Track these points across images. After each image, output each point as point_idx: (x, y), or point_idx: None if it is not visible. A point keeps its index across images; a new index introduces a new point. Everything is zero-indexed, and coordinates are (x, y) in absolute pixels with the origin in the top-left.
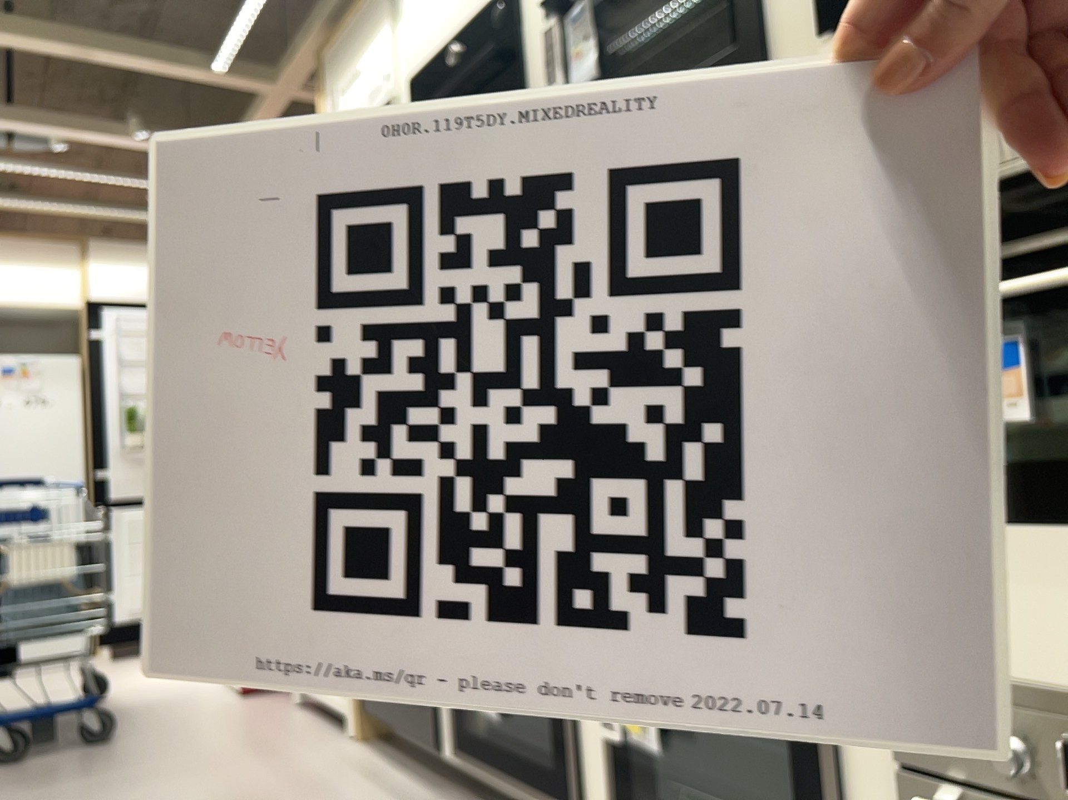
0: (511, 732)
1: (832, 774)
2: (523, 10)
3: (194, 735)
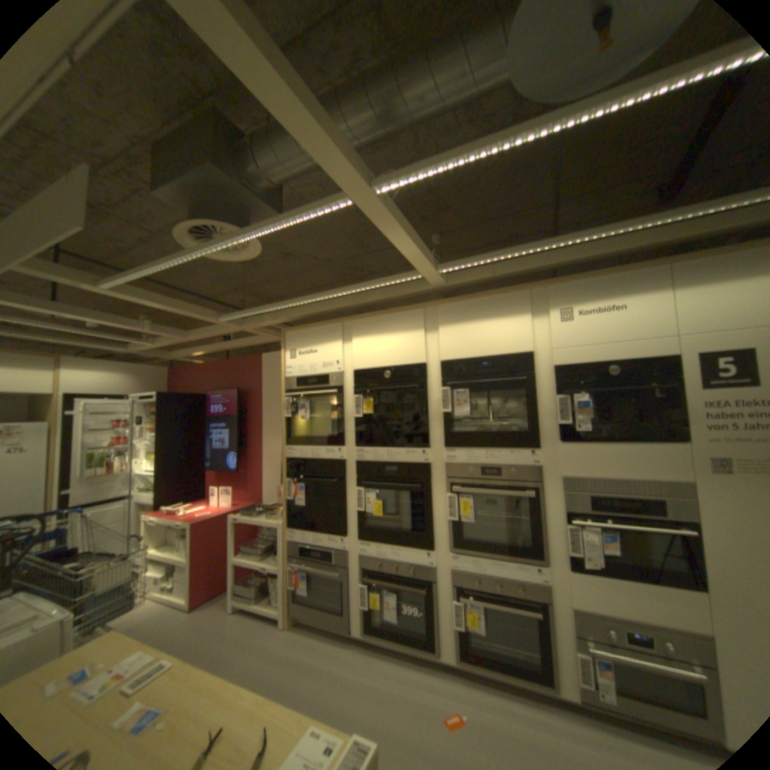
0: (399, 628)
1: (552, 641)
2: (428, 376)
3: (190, 648)
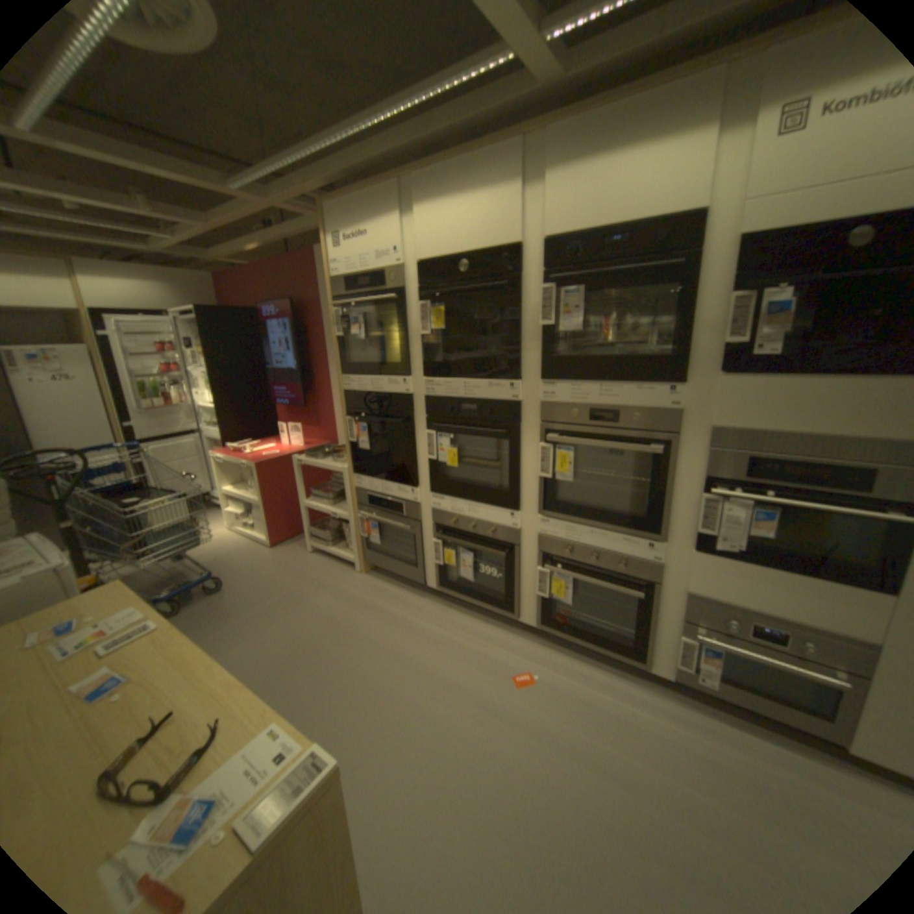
0: (476, 585)
1: (653, 620)
2: (523, 265)
3: (269, 581)
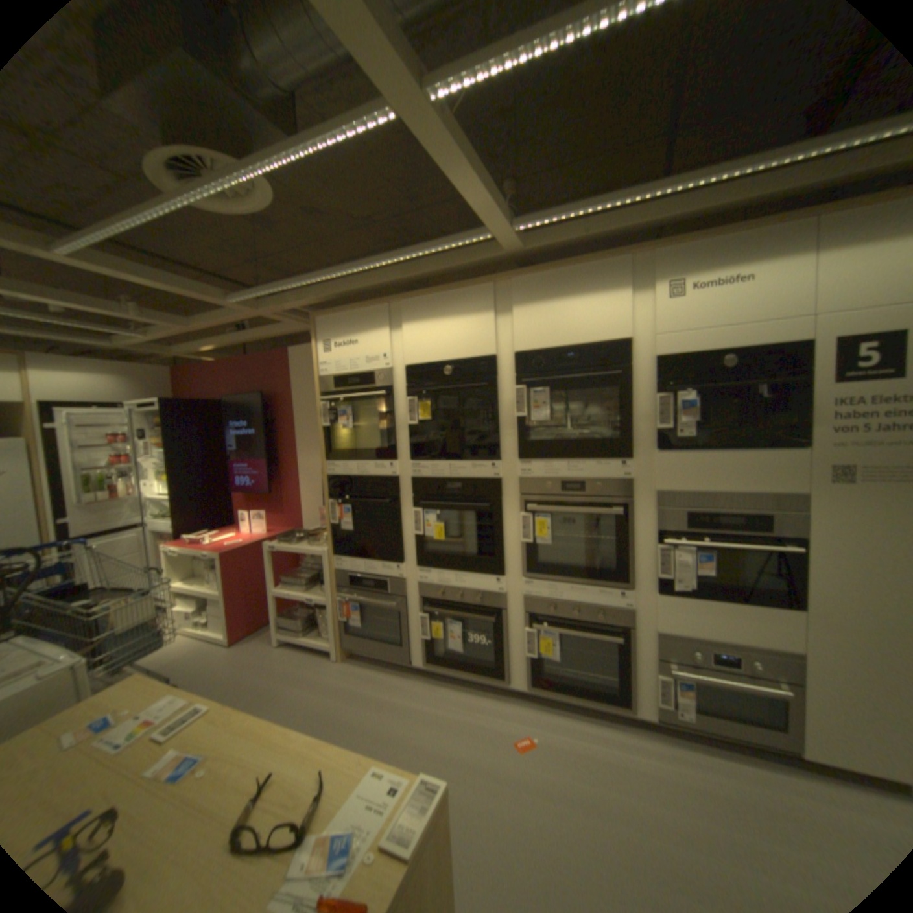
0: (464, 656)
1: (632, 664)
2: (498, 372)
3: (233, 683)
